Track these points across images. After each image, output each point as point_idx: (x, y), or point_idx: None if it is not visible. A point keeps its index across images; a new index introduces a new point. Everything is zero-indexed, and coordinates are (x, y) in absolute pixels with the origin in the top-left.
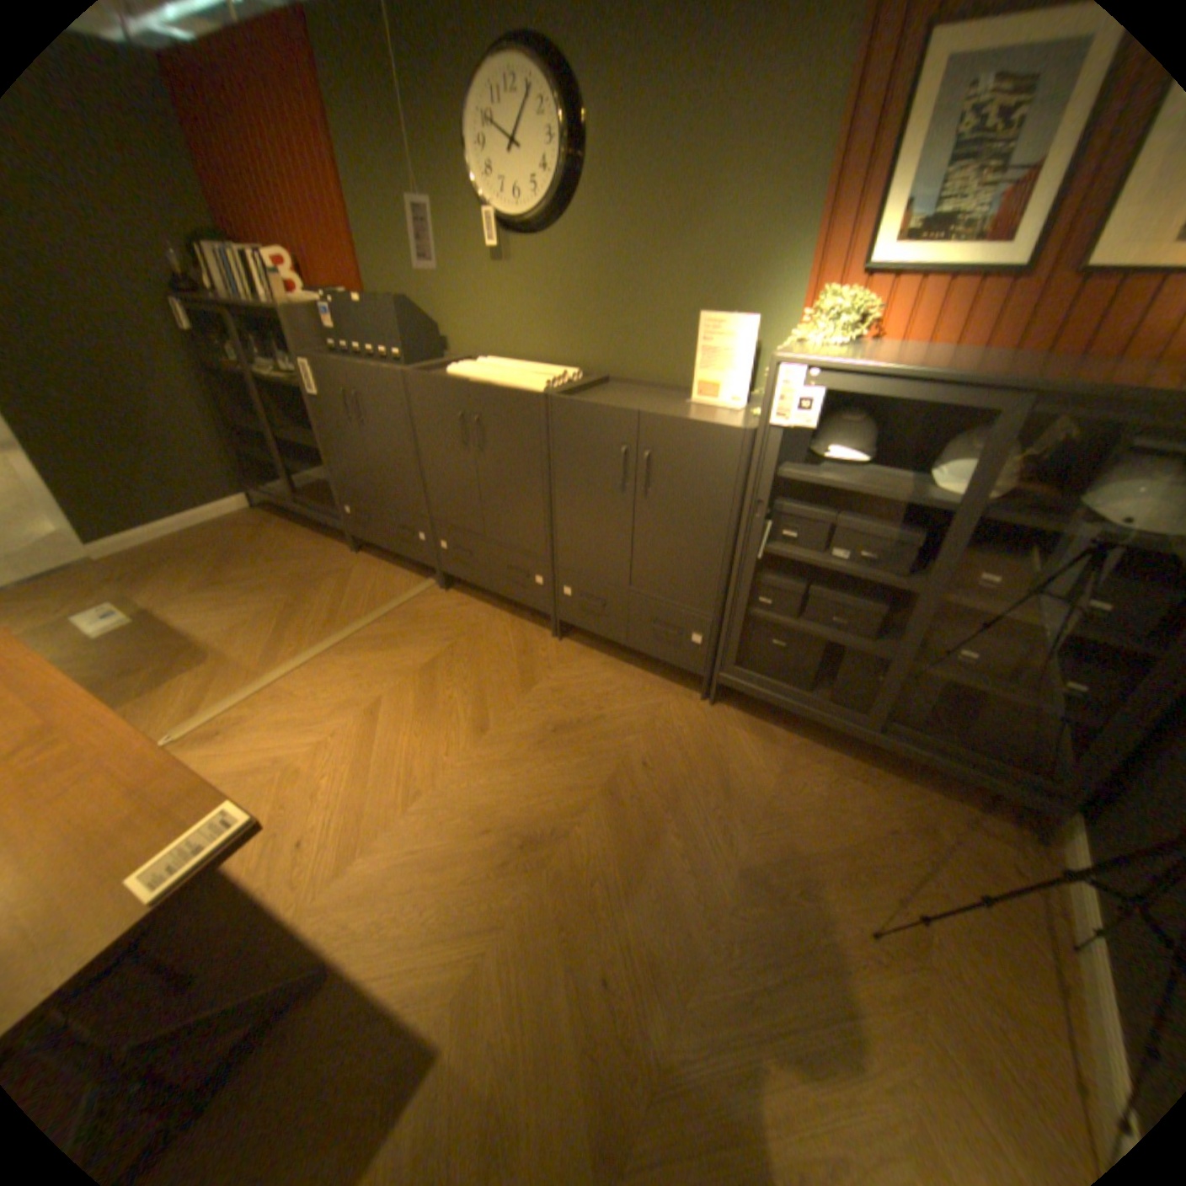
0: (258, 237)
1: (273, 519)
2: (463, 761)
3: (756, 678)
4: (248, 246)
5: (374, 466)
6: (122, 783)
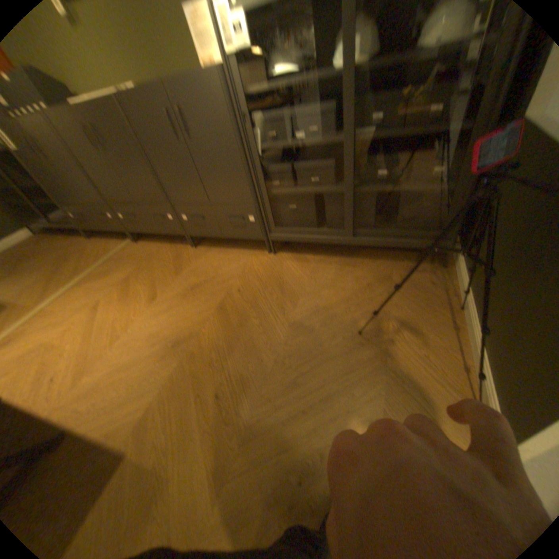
0: None
1: (46, 238)
2: (144, 317)
3: (288, 230)
4: None
5: (67, 184)
6: None
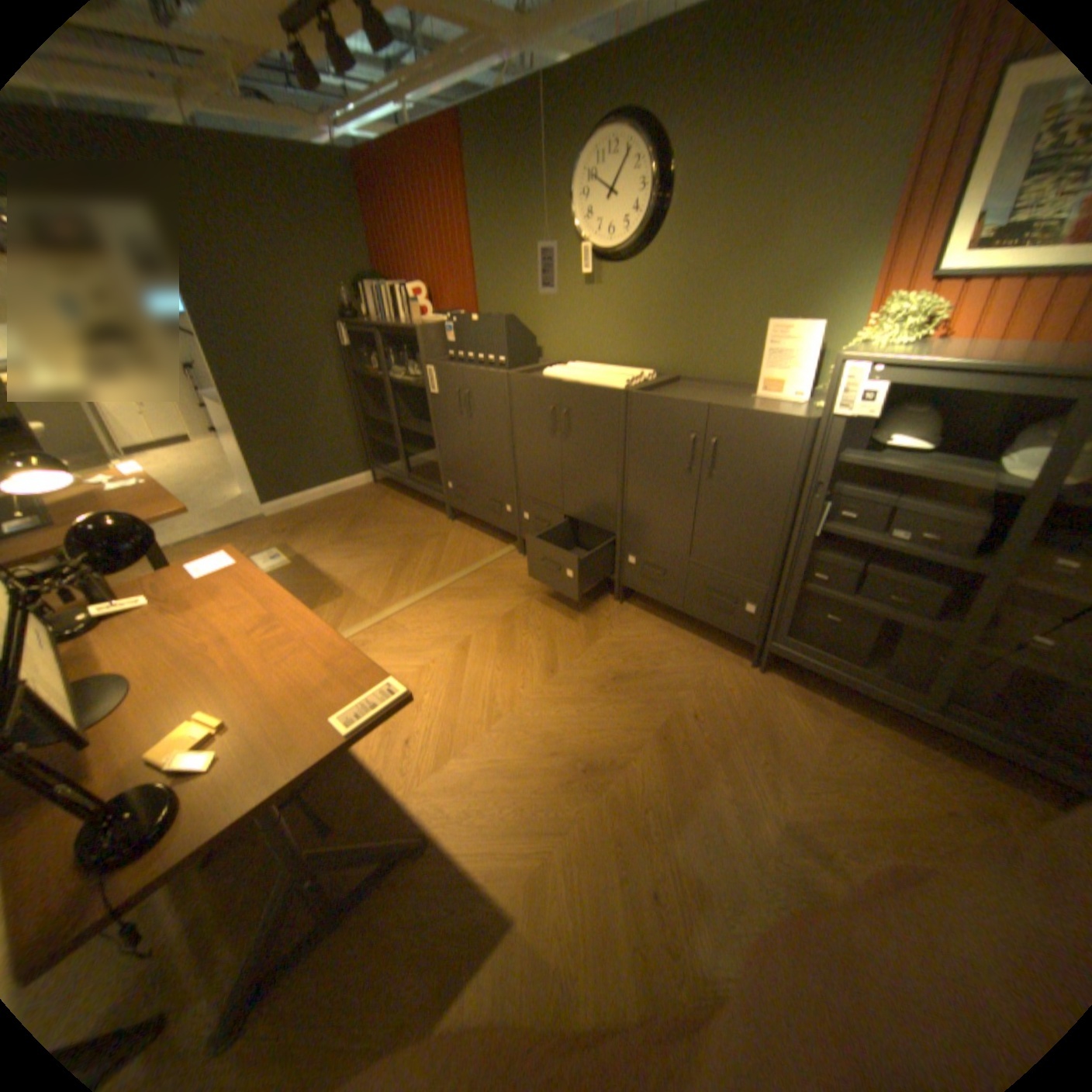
0: (403, 276)
1: (391, 493)
2: (537, 695)
3: (810, 650)
4: (396, 284)
5: (476, 451)
6: (322, 659)
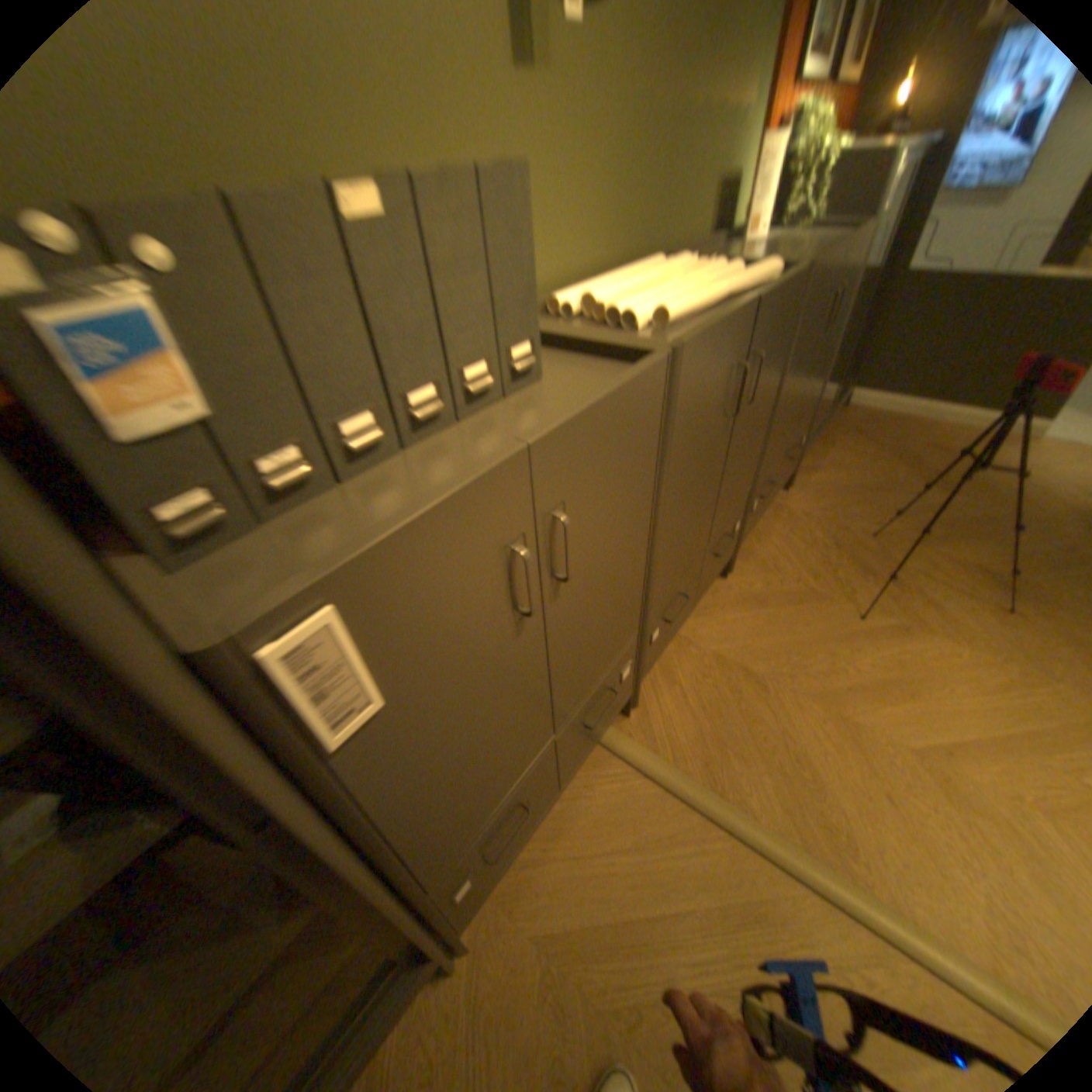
0: None
1: None
2: (958, 641)
3: (813, 433)
4: None
5: (562, 668)
6: None
